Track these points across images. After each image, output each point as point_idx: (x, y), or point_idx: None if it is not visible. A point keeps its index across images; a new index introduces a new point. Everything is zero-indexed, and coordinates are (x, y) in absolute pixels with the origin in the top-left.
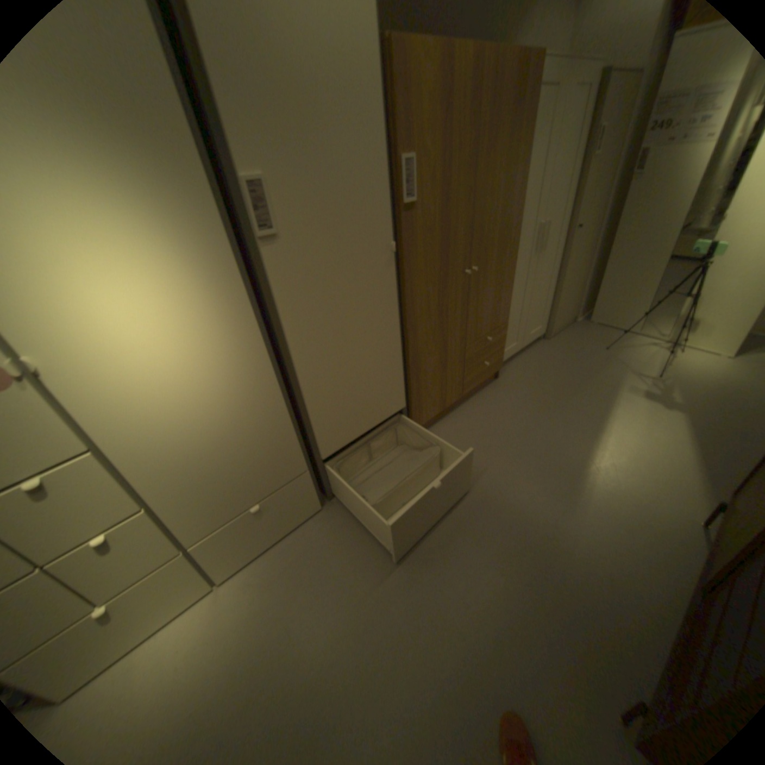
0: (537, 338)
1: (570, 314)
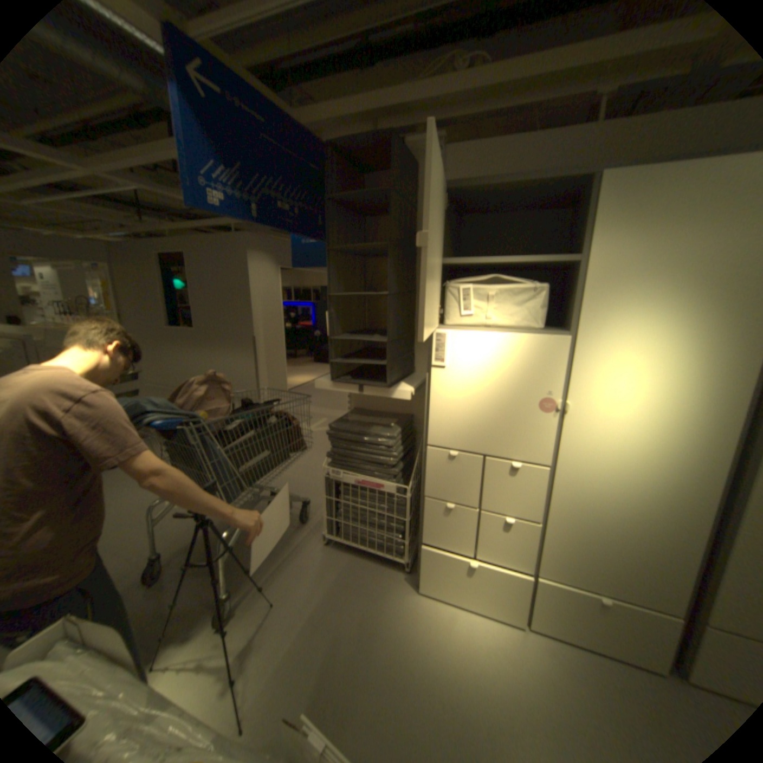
0: None
1: None
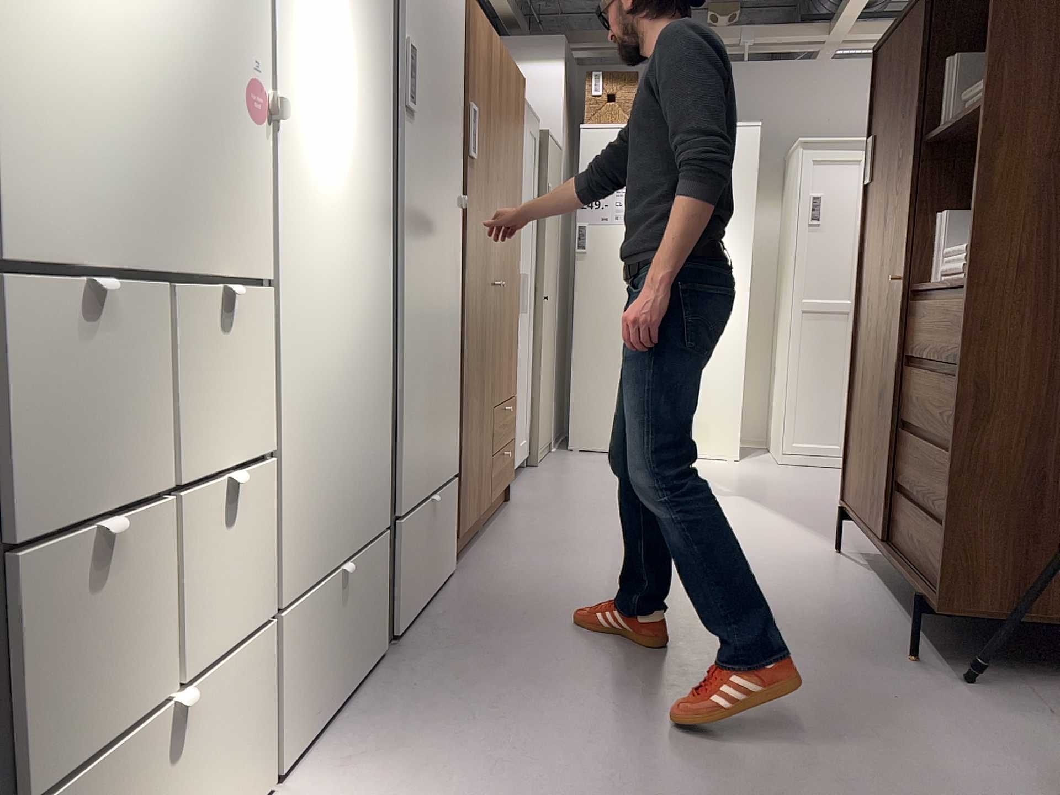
0: (524, 459)
1: (547, 432)
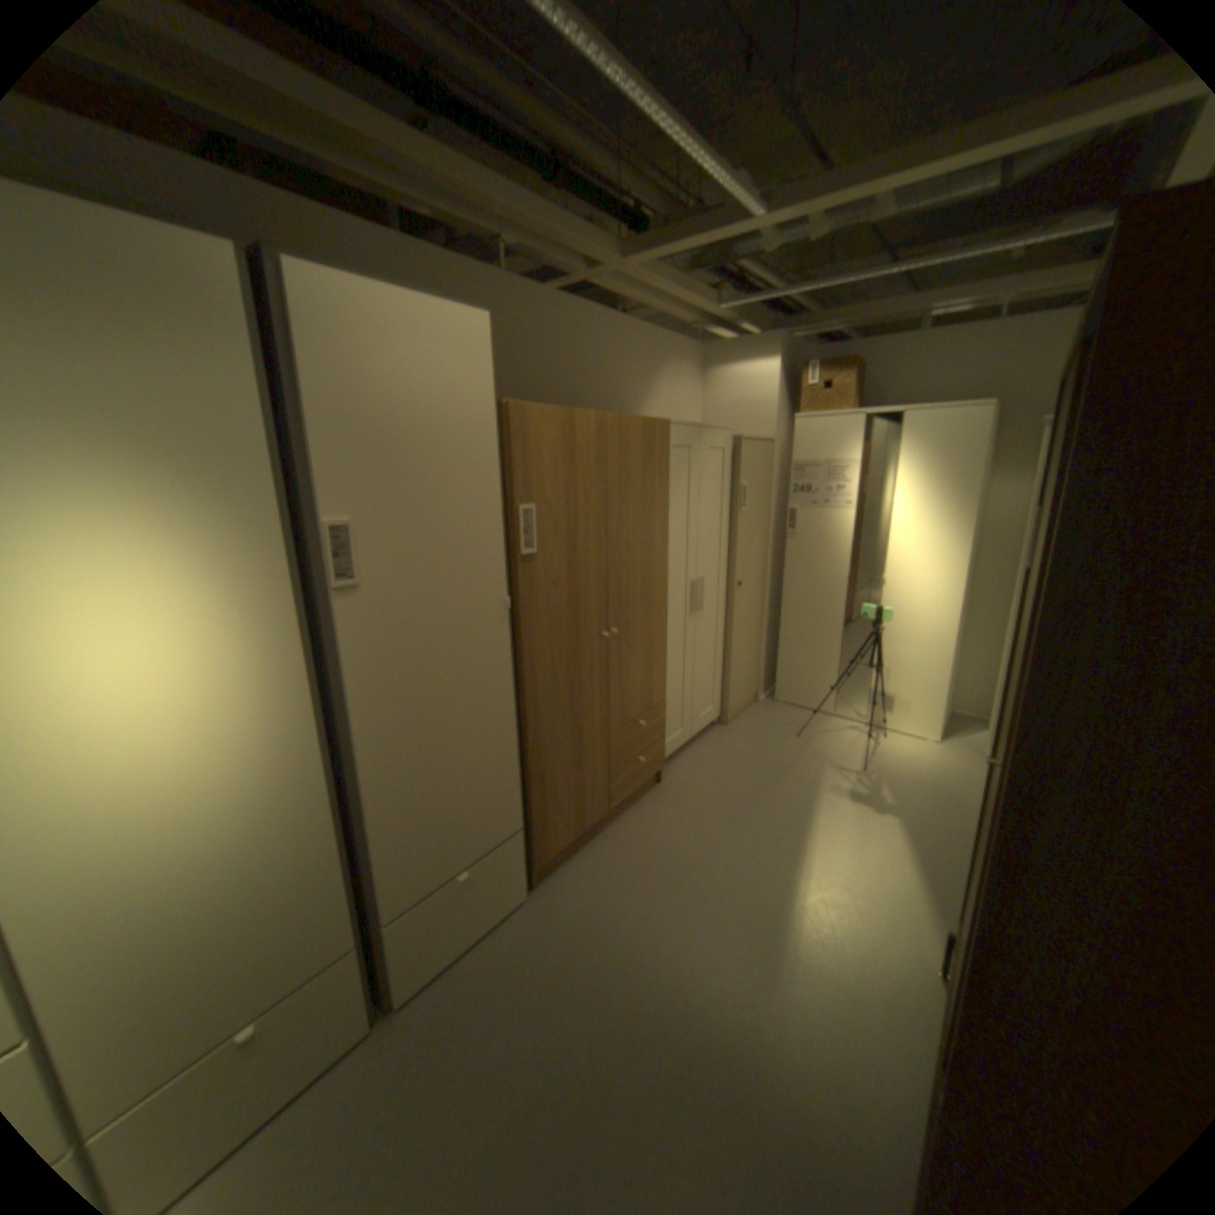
0: (709, 724)
1: (747, 691)
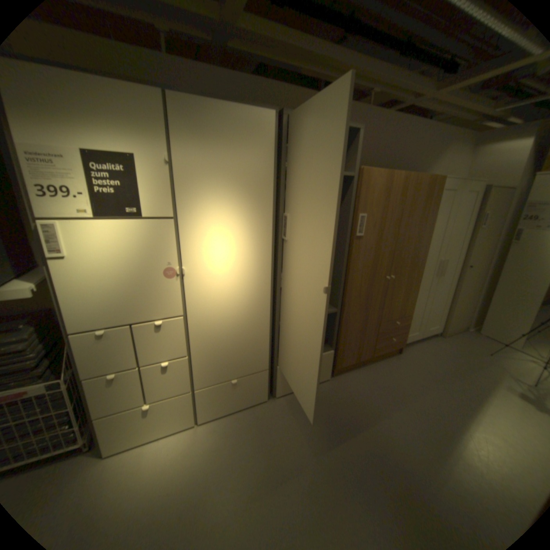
0: (435, 334)
1: (463, 324)
